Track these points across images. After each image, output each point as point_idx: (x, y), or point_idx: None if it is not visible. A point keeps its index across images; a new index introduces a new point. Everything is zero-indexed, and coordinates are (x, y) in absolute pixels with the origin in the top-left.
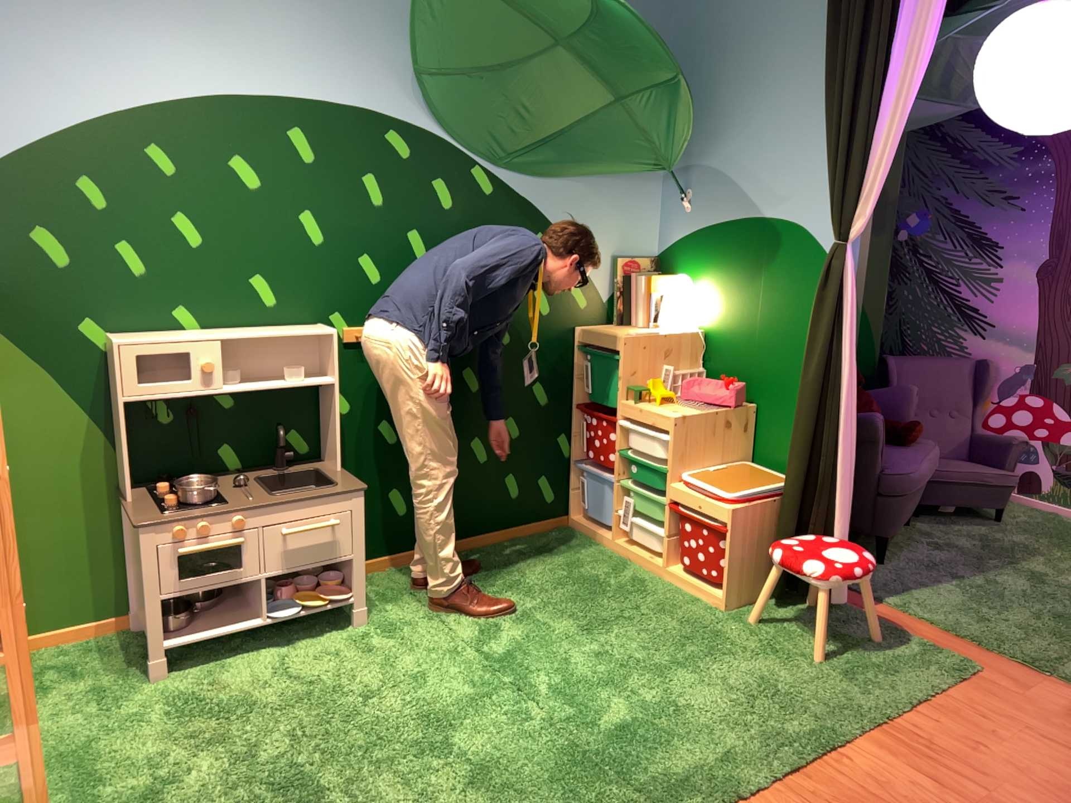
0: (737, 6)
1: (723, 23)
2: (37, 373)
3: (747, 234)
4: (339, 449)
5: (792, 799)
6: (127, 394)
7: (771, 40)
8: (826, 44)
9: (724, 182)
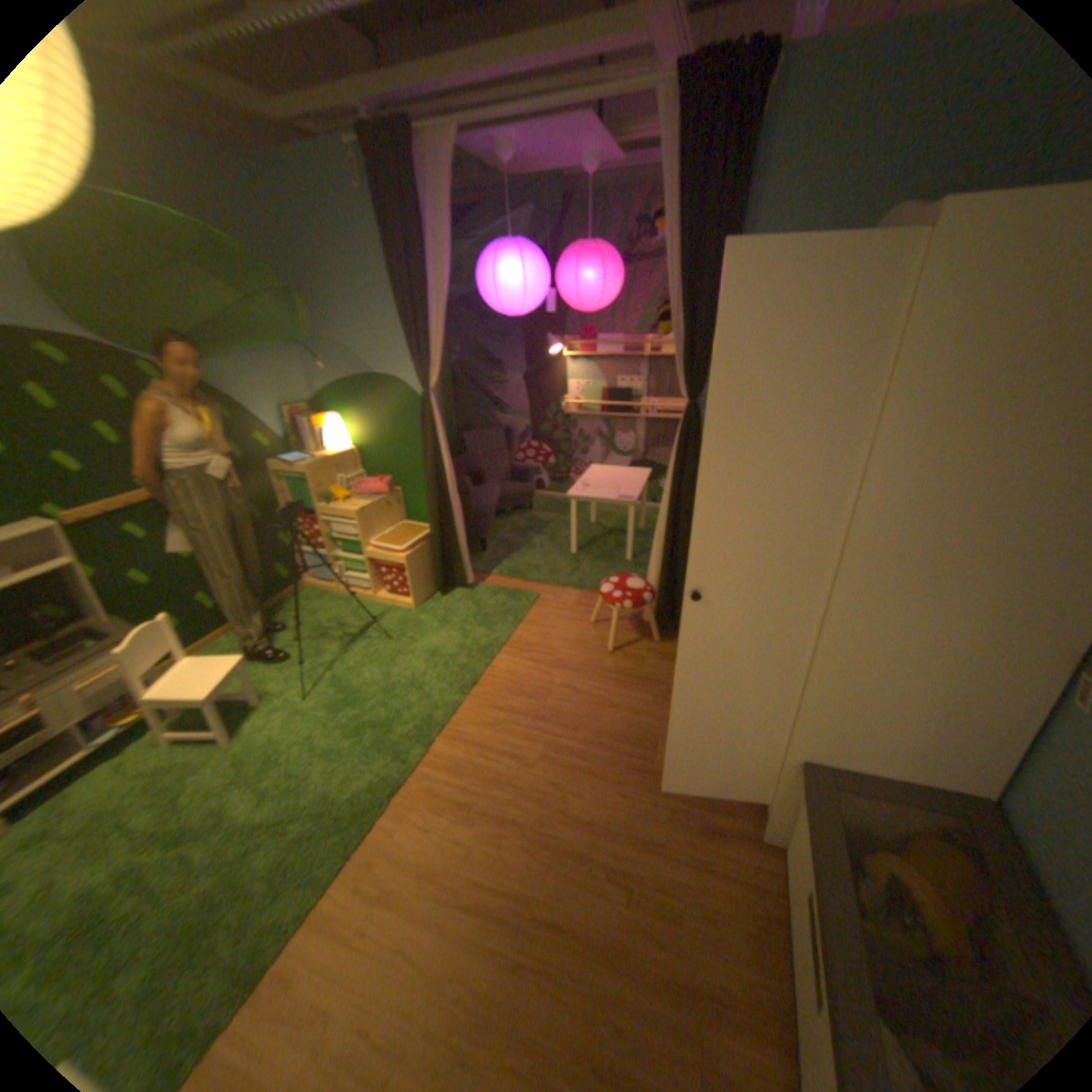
0: (318, 225)
1: (310, 237)
2: None
3: (368, 386)
4: (101, 604)
5: (476, 702)
6: None
7: (349, 254)
8: (386, 261)
9: (343, 351)
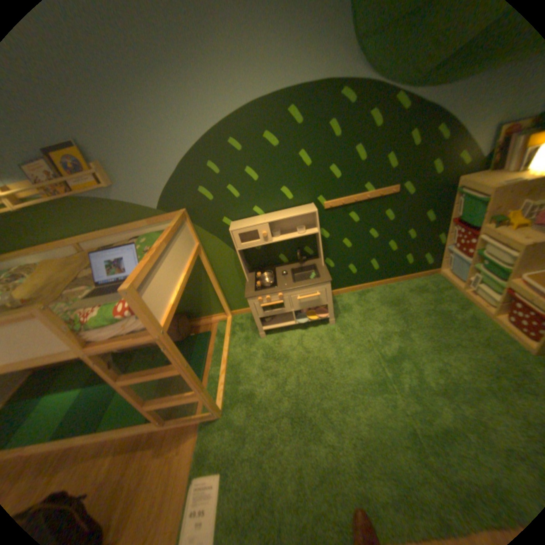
0: None
1: None
2: (213, 238)
3: None
4: (325, 252)
5: None
6: (238, 248)
7: None
8: None
9: None
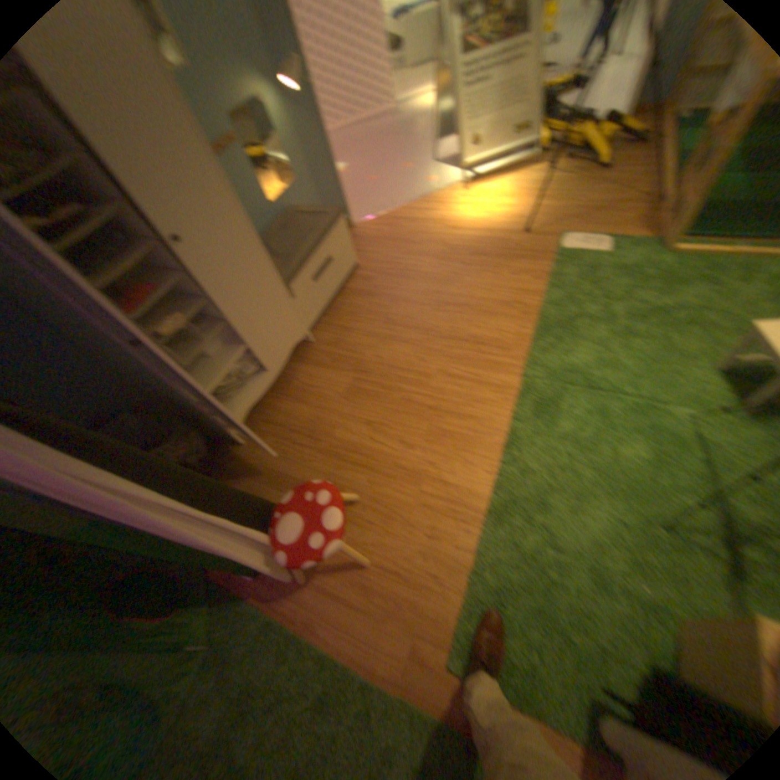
0: None
1: None
2: None
3: None
4: None
5: (493, 426)
6: None
7: None
8: None
9: None
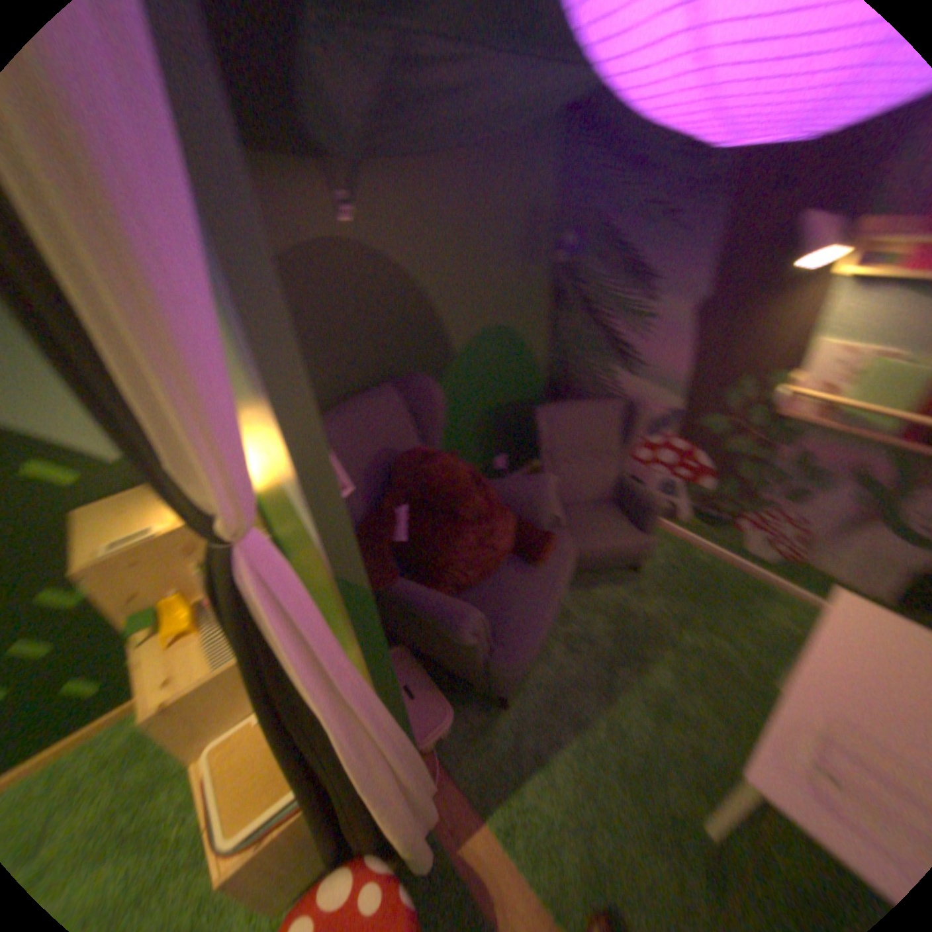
0: None
1: None
2: None
3: None
4: None
5: None
6: None
7: None
8: None
9: None
